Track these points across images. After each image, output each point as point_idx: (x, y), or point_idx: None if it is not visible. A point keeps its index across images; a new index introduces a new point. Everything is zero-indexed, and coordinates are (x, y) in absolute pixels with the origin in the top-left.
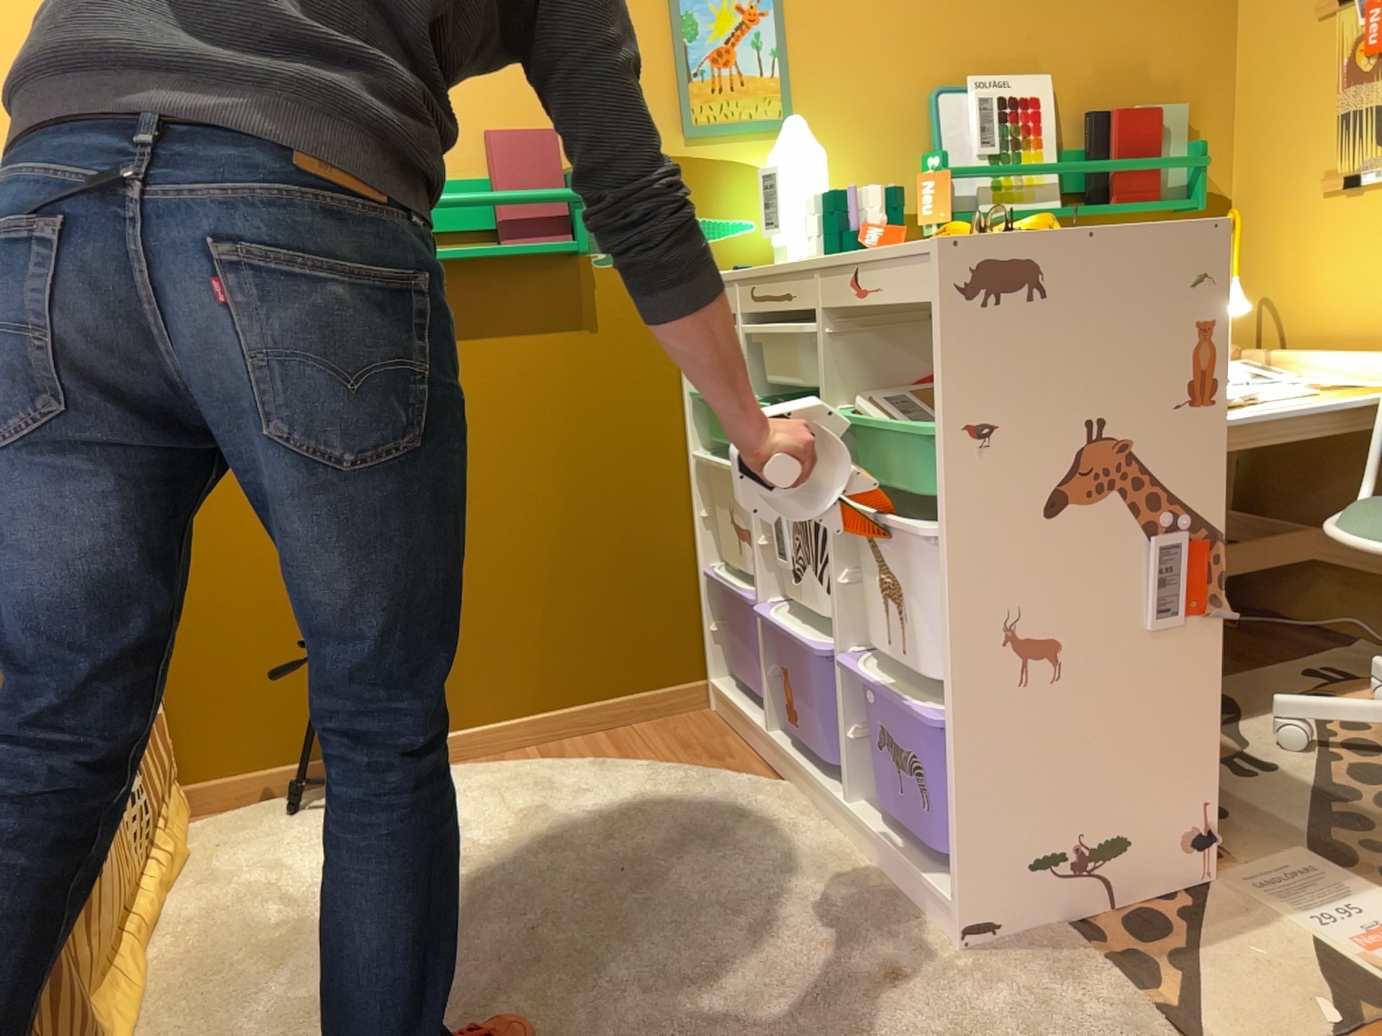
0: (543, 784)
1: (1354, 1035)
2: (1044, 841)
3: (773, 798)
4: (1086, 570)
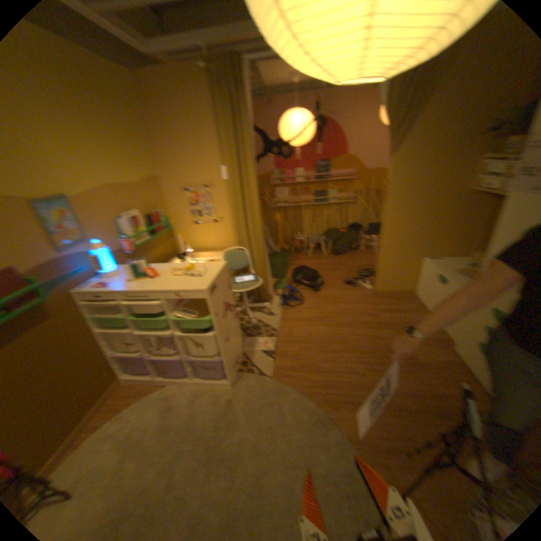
0: (109, 436)
1: (274, 359)
2: (234, 364)
3: (169, 391)
4: (229, 323)
